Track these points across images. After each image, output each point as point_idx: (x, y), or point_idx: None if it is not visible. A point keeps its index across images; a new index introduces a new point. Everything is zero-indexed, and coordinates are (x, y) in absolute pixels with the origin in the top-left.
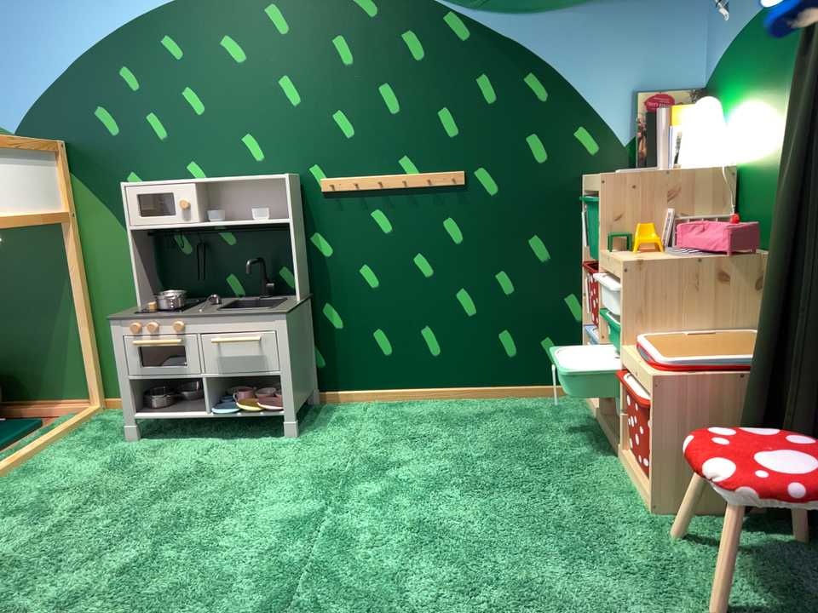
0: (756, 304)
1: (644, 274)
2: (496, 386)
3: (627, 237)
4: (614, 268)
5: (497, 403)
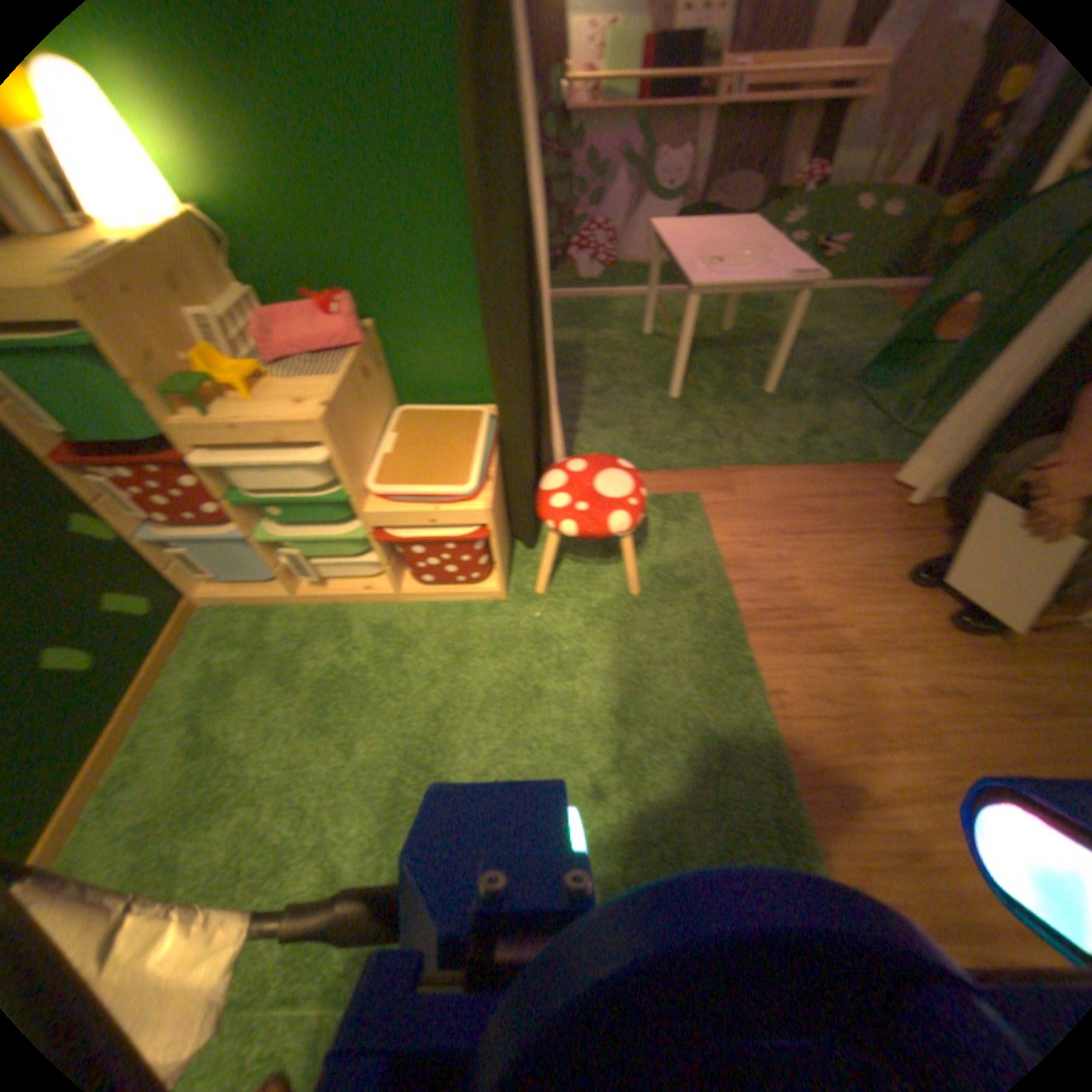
0: (381, 382)
1: (334, 416)
2: (106, 712)
3: (202, 376)
4: (270, 431)
5: (141, 721)
